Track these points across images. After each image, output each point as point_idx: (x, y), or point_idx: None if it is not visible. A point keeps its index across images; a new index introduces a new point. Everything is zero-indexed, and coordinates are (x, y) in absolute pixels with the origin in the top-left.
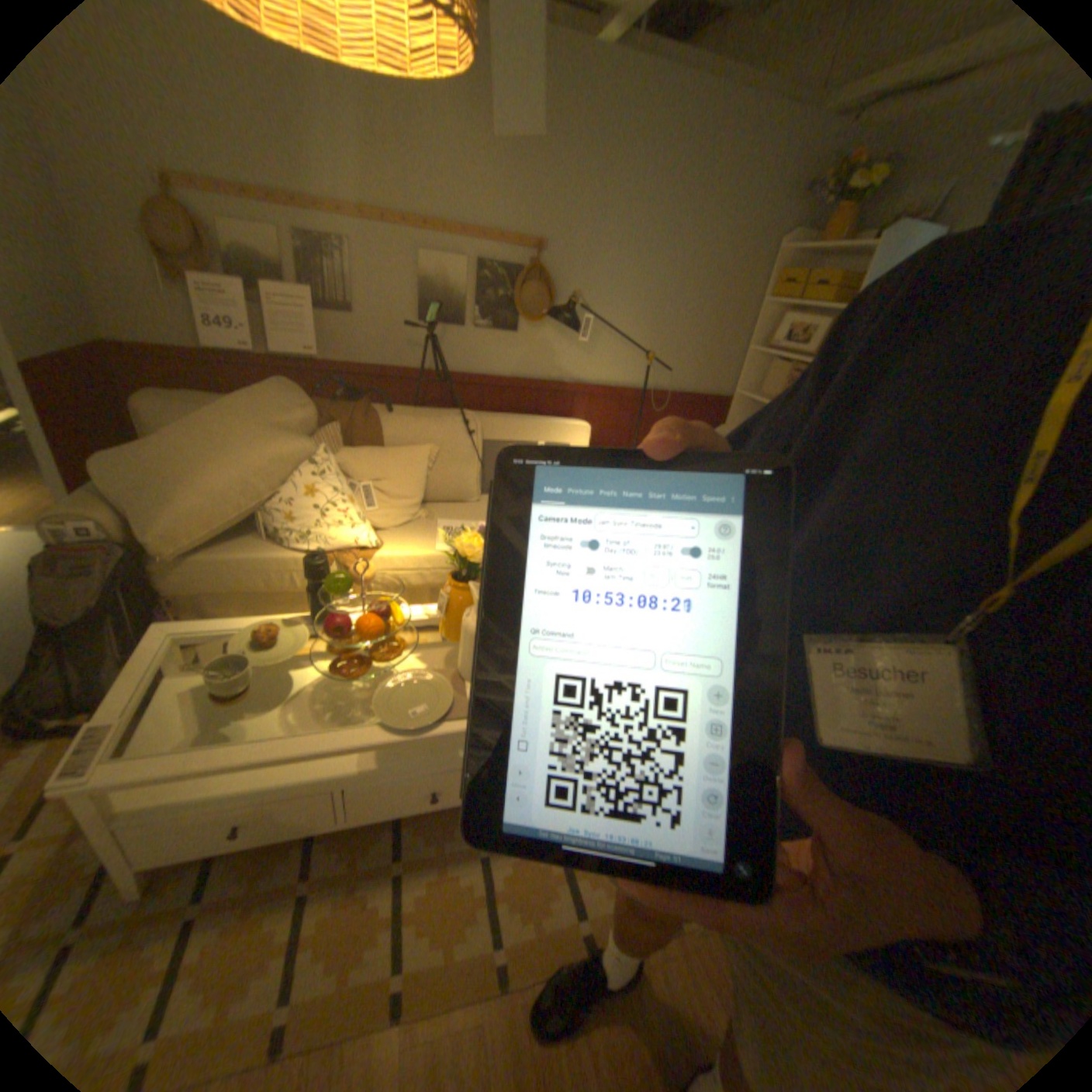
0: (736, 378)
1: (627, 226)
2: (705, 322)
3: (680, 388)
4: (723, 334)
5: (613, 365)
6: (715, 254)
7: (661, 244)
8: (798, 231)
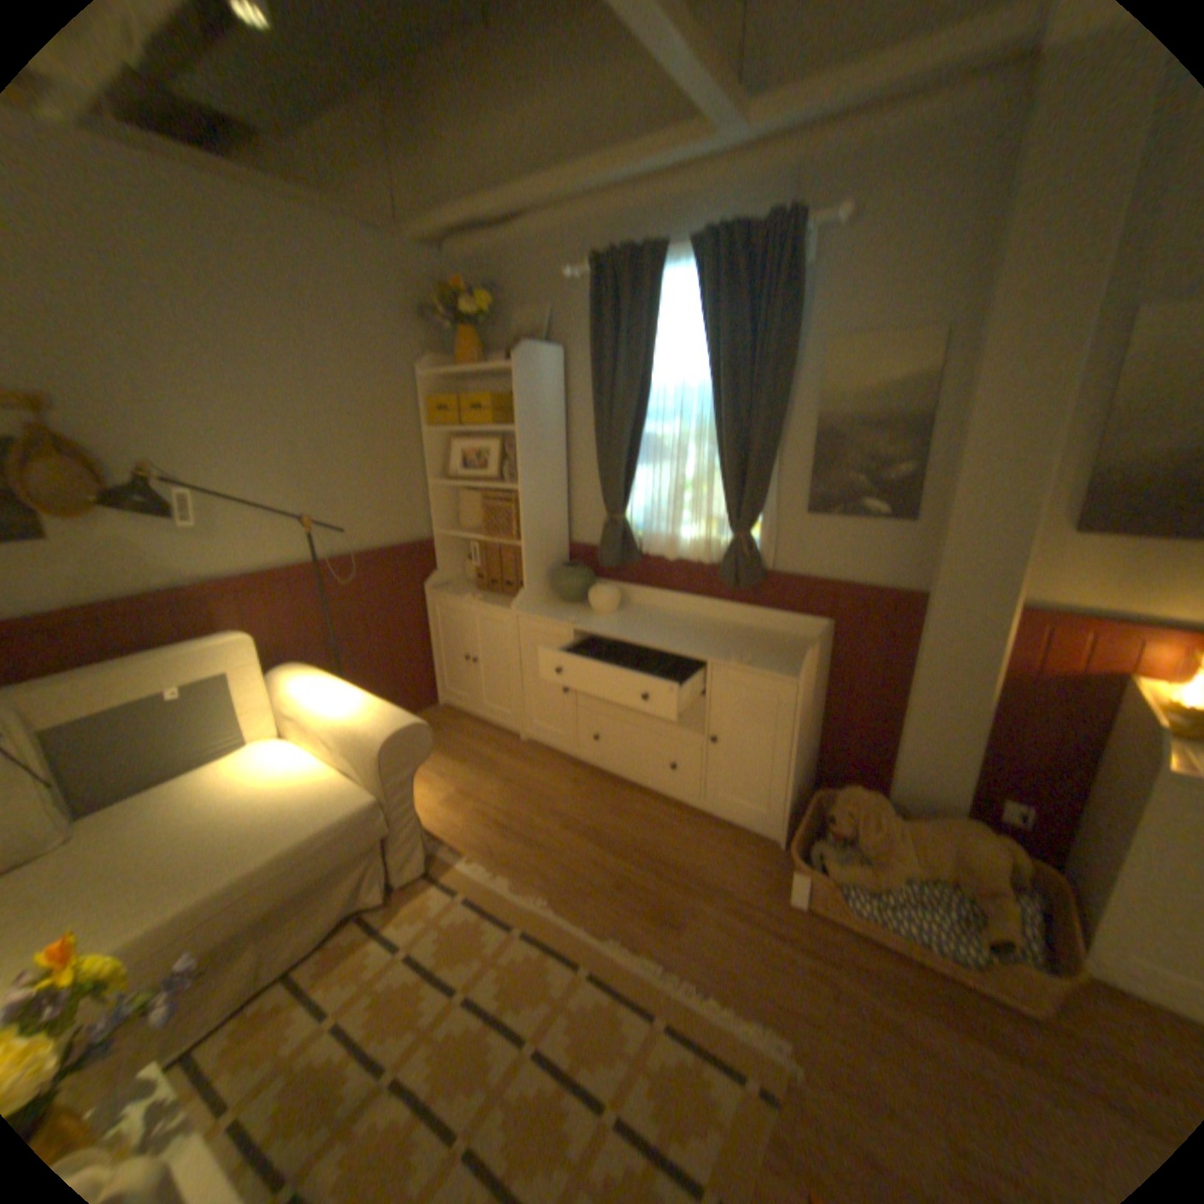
0: (429, 517)
1: (201, 365)
2: (366, 466)
3: (367, 546)
4: (393, 474)
5: (258, 543)
6: (345, 390)
7: (266, 384)
8: (430, 358)
